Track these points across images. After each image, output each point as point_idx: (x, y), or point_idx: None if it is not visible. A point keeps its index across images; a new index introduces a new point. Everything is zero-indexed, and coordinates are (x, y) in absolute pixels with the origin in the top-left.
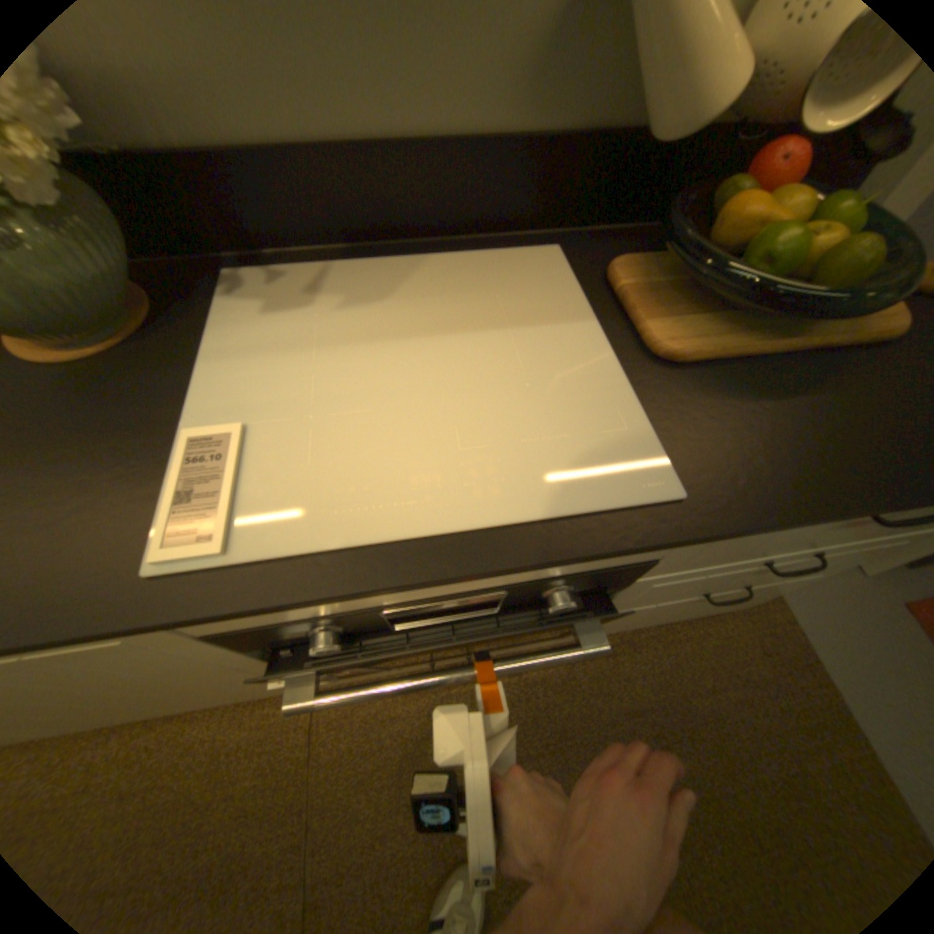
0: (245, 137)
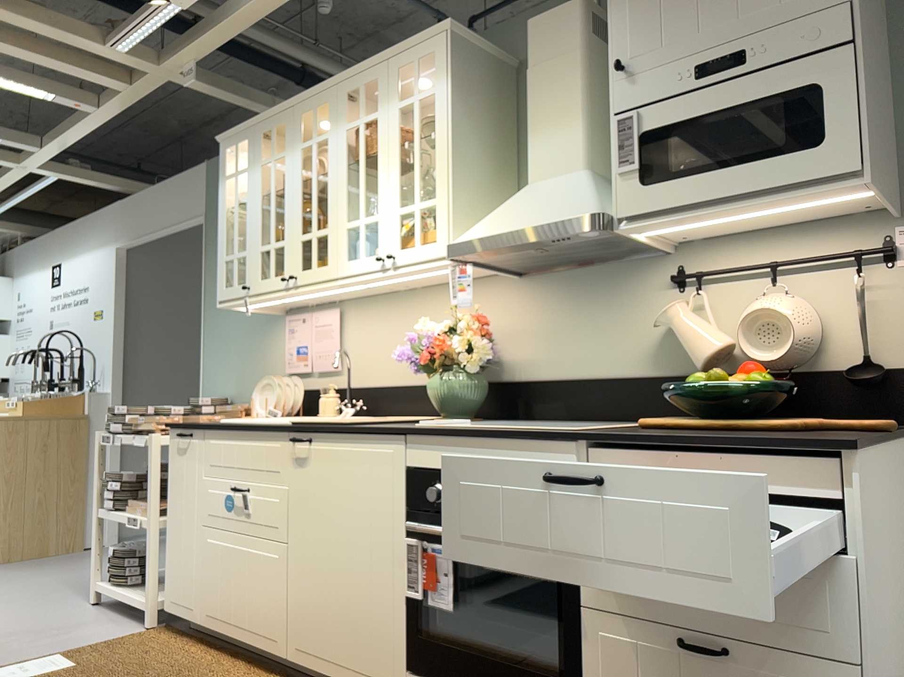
0: (545, 378)
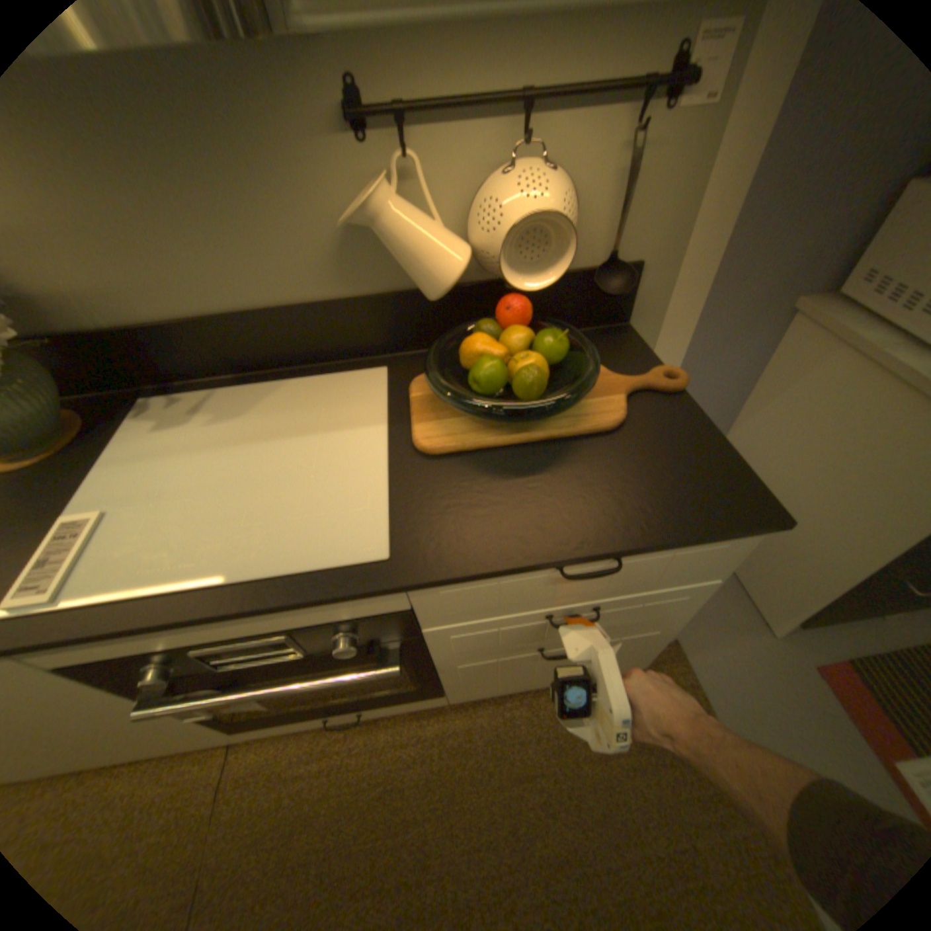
0: (149, 319)
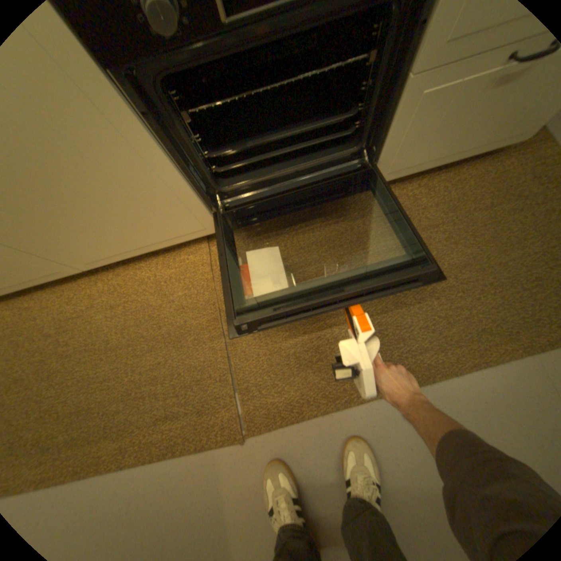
0: None
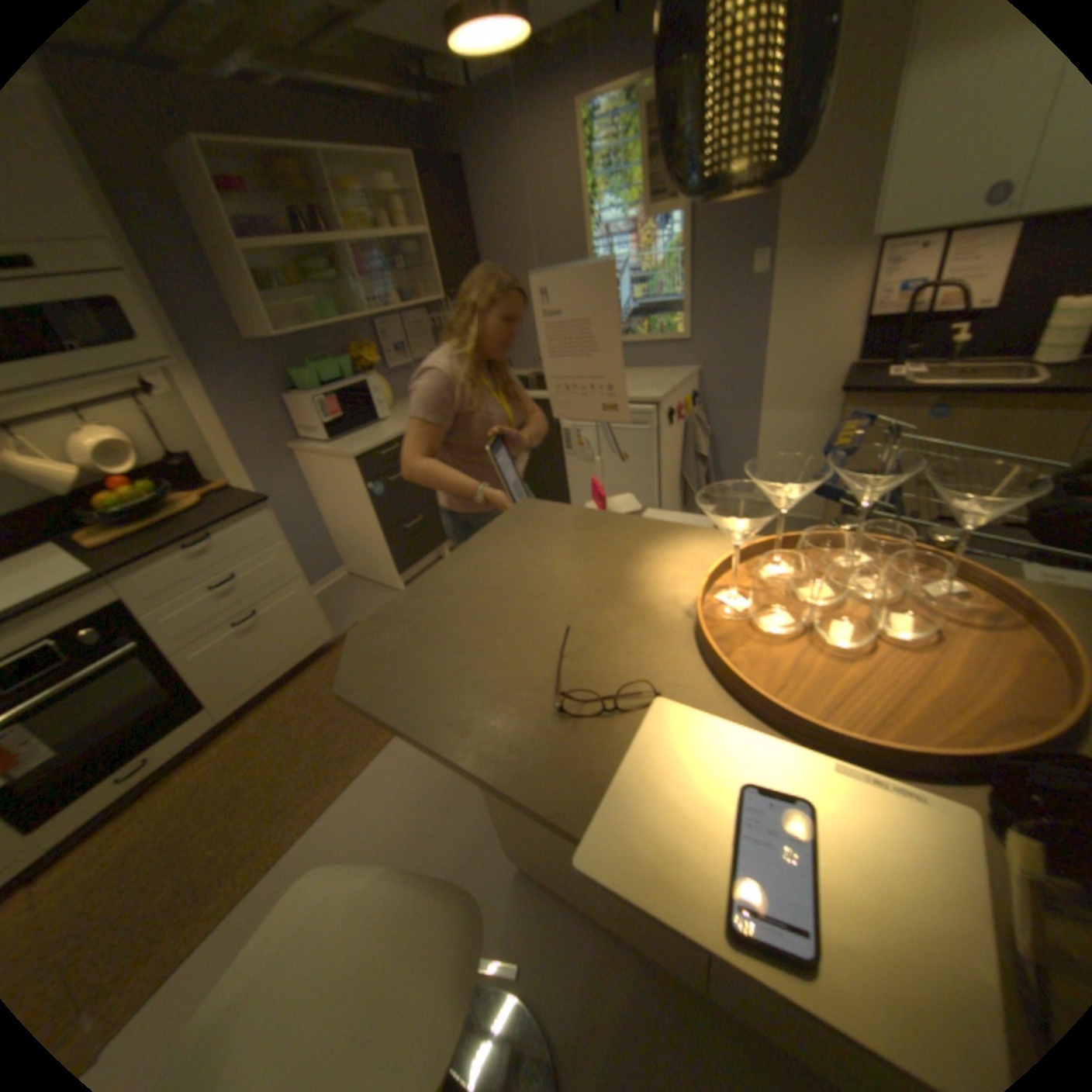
0: None
